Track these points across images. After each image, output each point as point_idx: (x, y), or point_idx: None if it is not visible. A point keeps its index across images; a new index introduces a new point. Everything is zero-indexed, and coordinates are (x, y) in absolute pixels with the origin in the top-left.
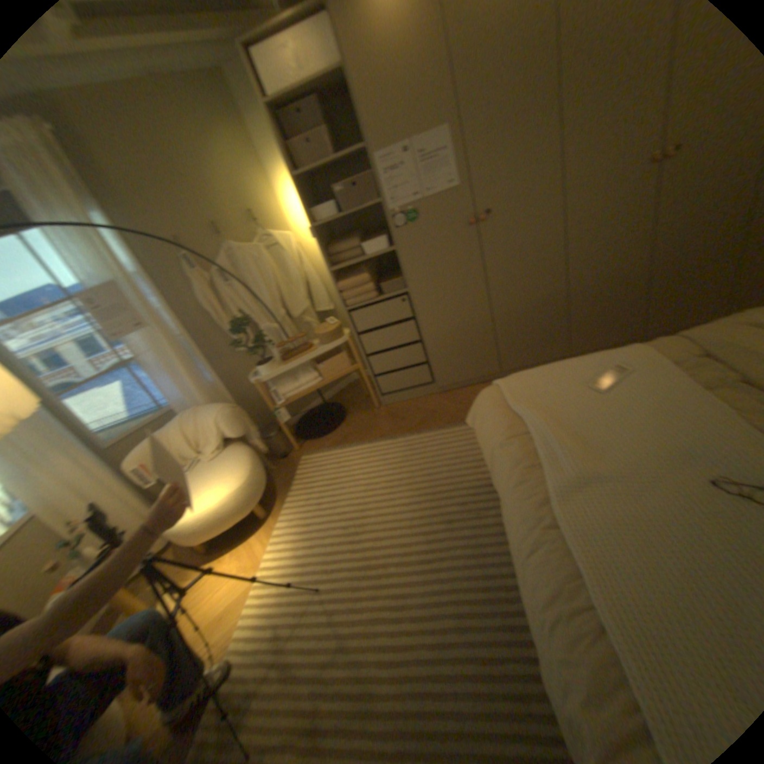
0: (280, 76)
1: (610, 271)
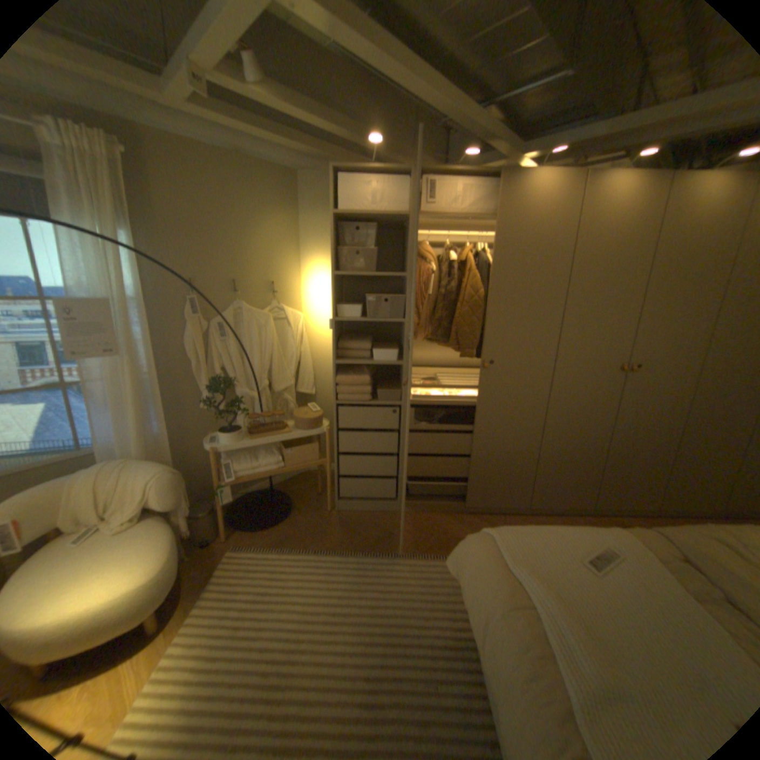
0: (357, 202)
1: (578, 443)
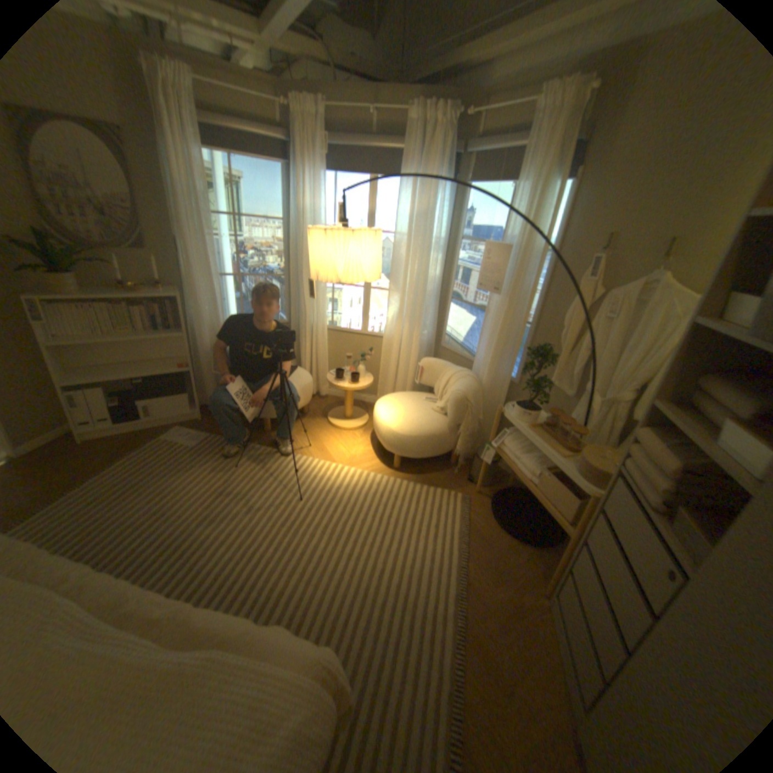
0: None
1: None
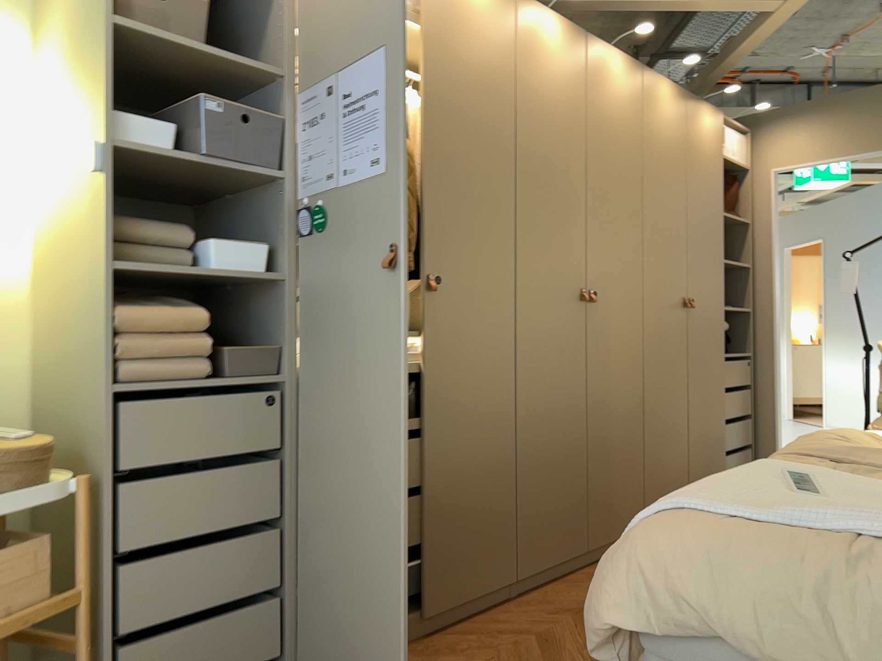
0: None
1: (559, 430)
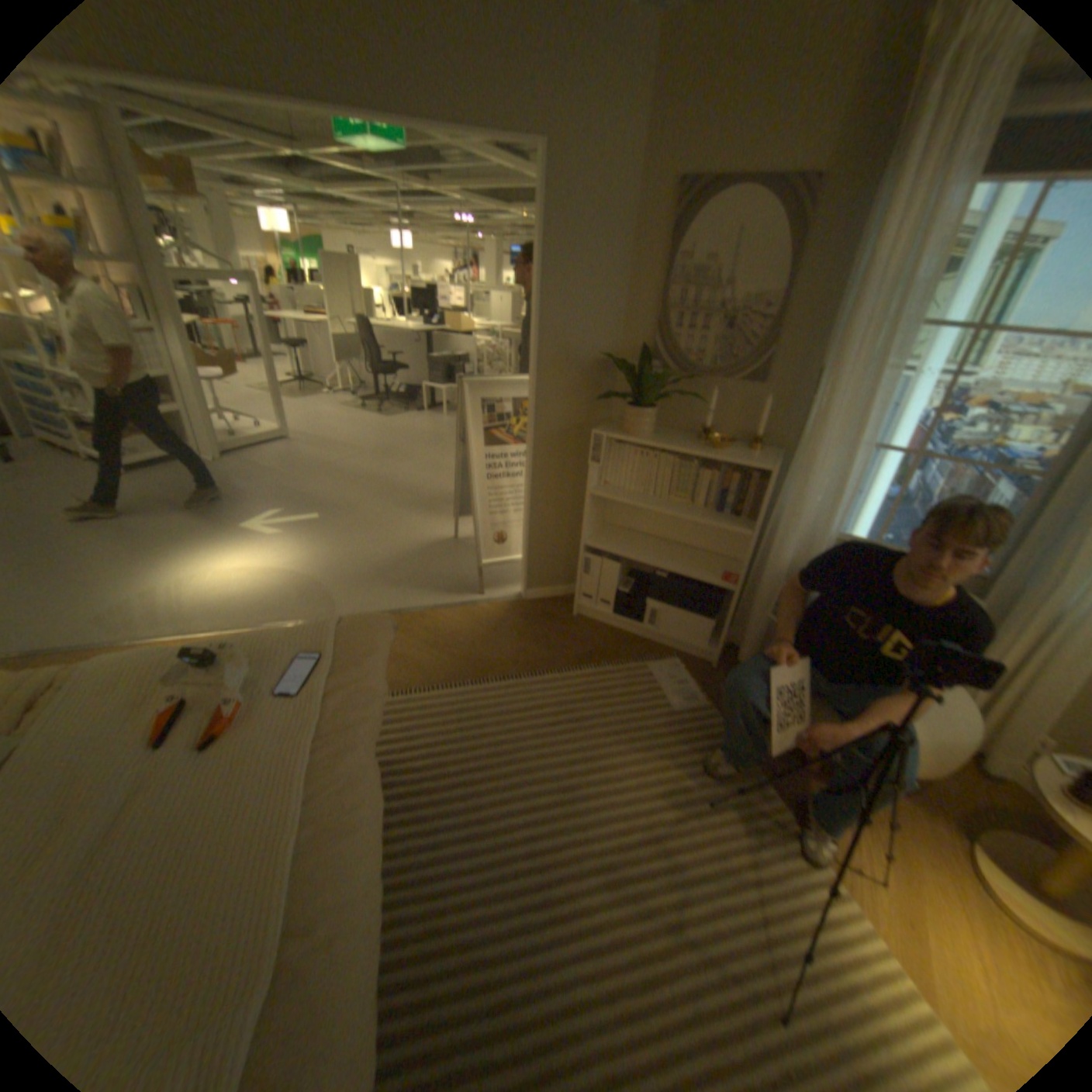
0: None
1: None
